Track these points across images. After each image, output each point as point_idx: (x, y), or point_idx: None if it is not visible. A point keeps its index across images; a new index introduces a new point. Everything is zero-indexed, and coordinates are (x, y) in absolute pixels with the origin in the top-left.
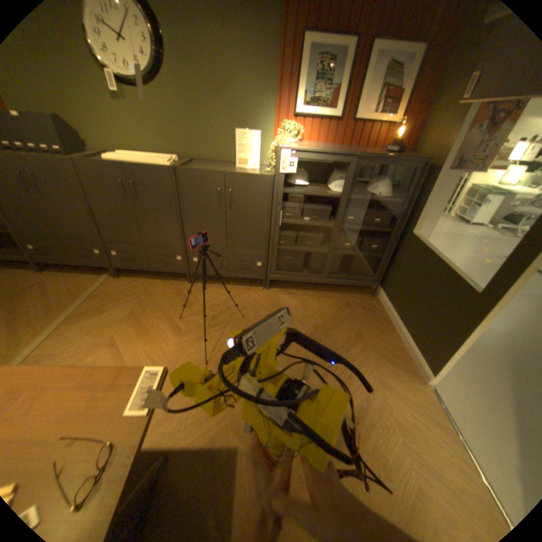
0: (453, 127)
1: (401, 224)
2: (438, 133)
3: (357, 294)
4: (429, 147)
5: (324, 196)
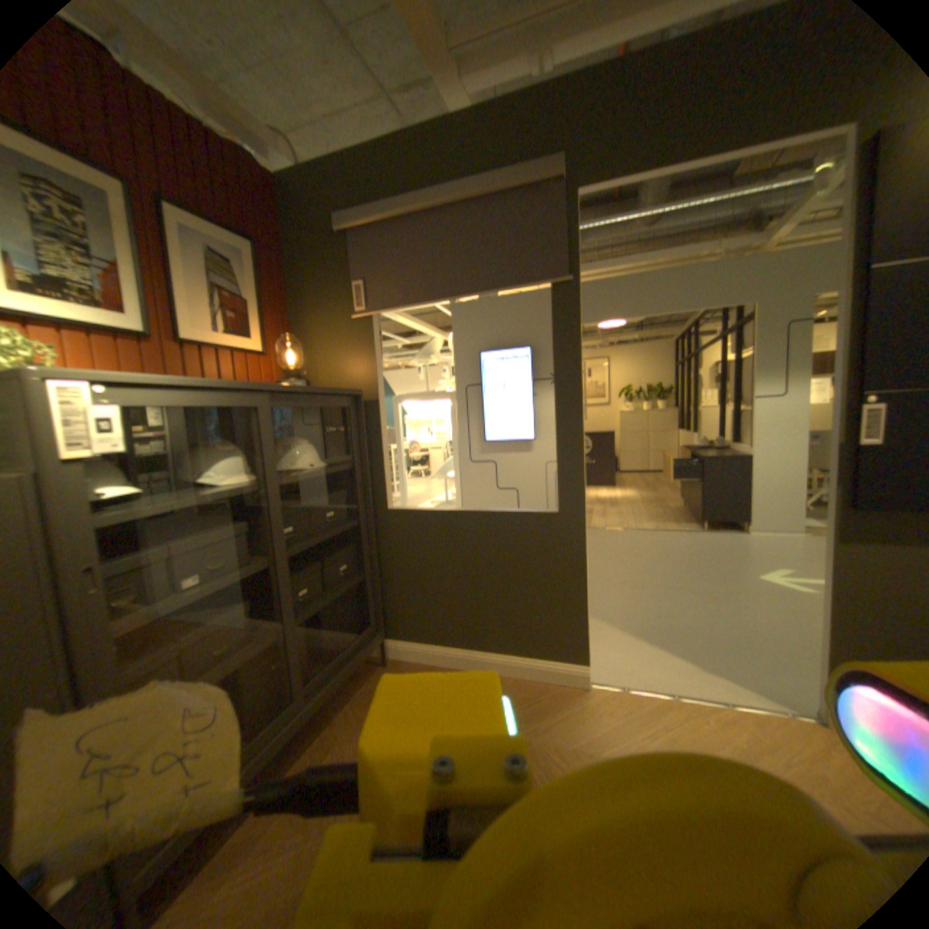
0: (361, 346)
1: (357, 505)
2: (335, 359)
3: (361, 683)
4: (329, 380)
5: (223, 496)
